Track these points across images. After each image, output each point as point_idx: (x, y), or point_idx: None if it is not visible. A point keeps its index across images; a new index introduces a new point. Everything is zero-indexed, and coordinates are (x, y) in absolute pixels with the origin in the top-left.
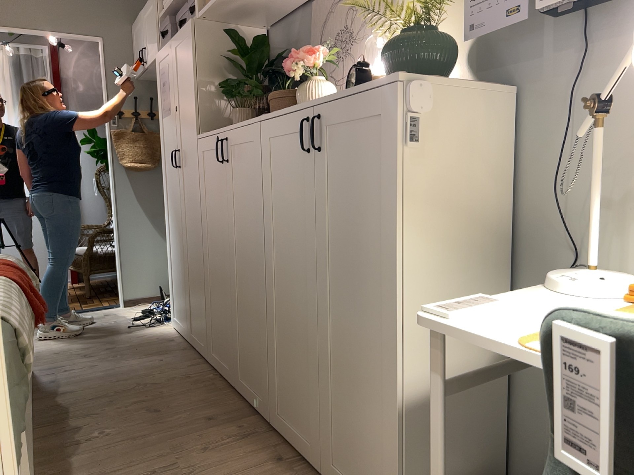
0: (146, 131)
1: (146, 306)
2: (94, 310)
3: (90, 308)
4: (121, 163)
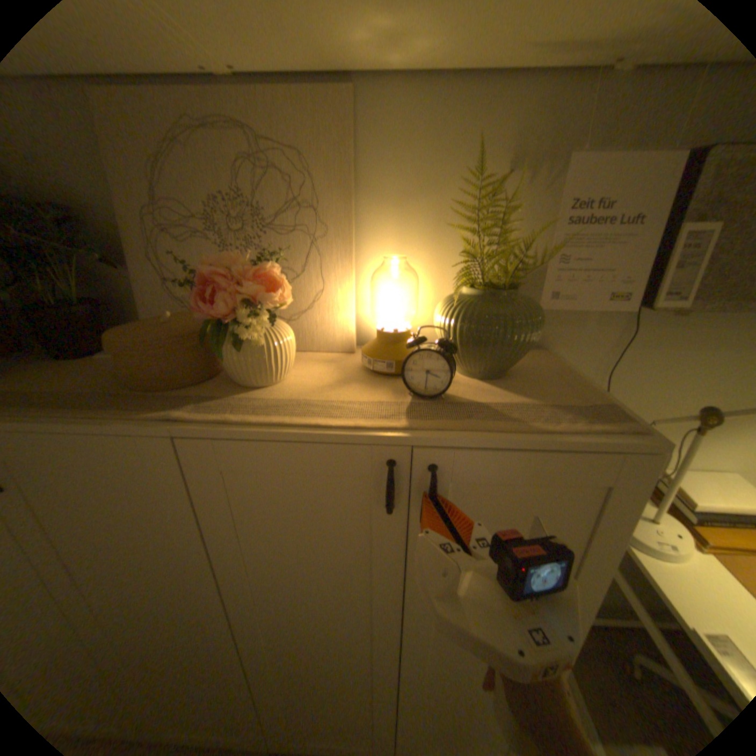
0: None
1: None
2: None
3: None
4: None
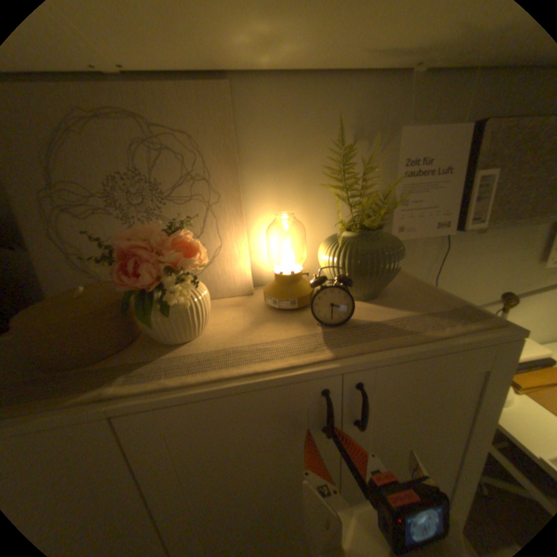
0: None
1: None
2: None
3: None
4: None
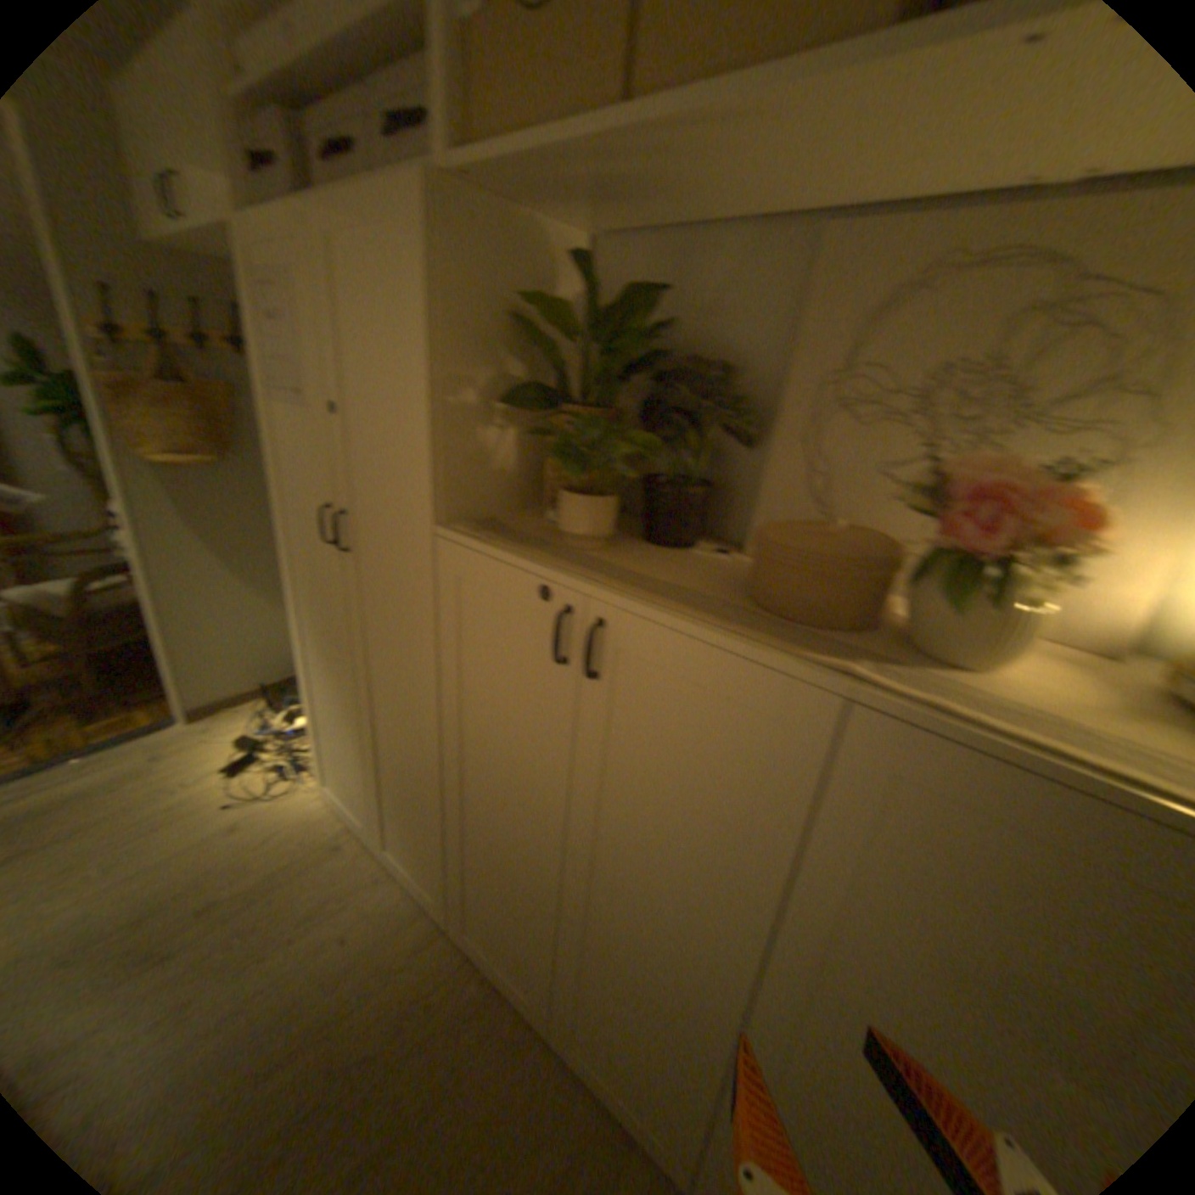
0: (187, 380)
1: (232, 720)
2: (116, 745)
3: (104, 741)
4: (135, 452)
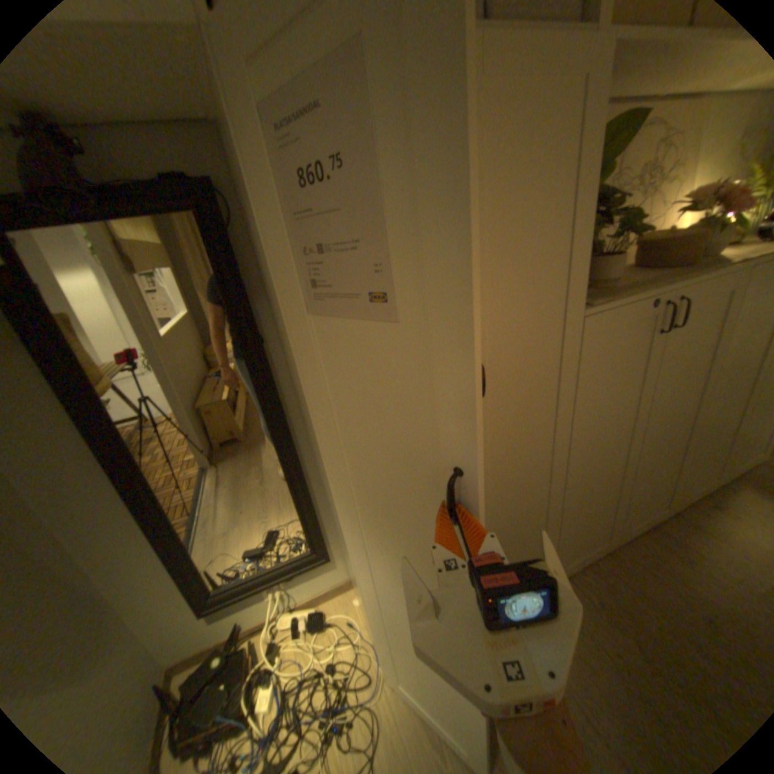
0: None
1: None
2: None
3: None
4: None
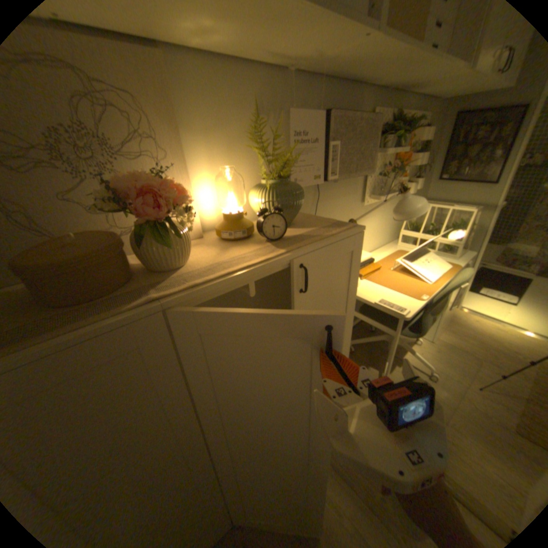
0: None
1: None
2: None
3: None
4: None
